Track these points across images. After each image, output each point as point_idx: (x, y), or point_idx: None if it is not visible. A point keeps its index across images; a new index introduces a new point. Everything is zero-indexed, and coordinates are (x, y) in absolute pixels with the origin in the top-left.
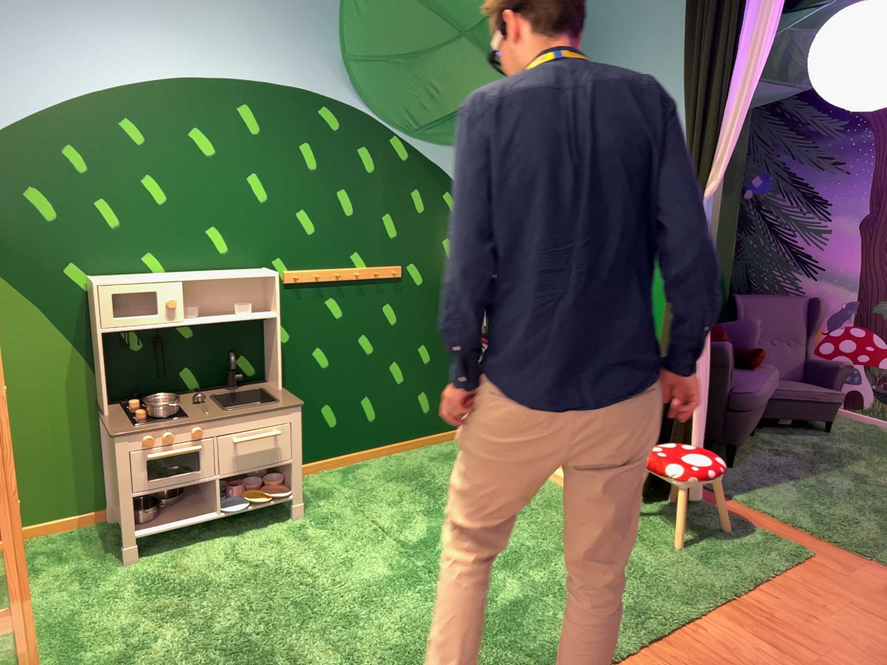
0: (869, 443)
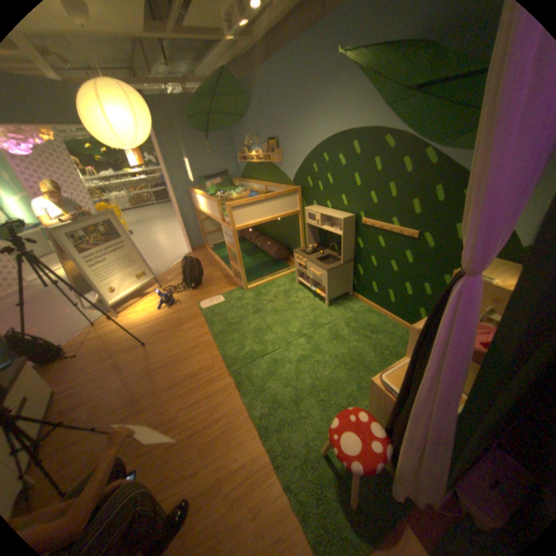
0: None
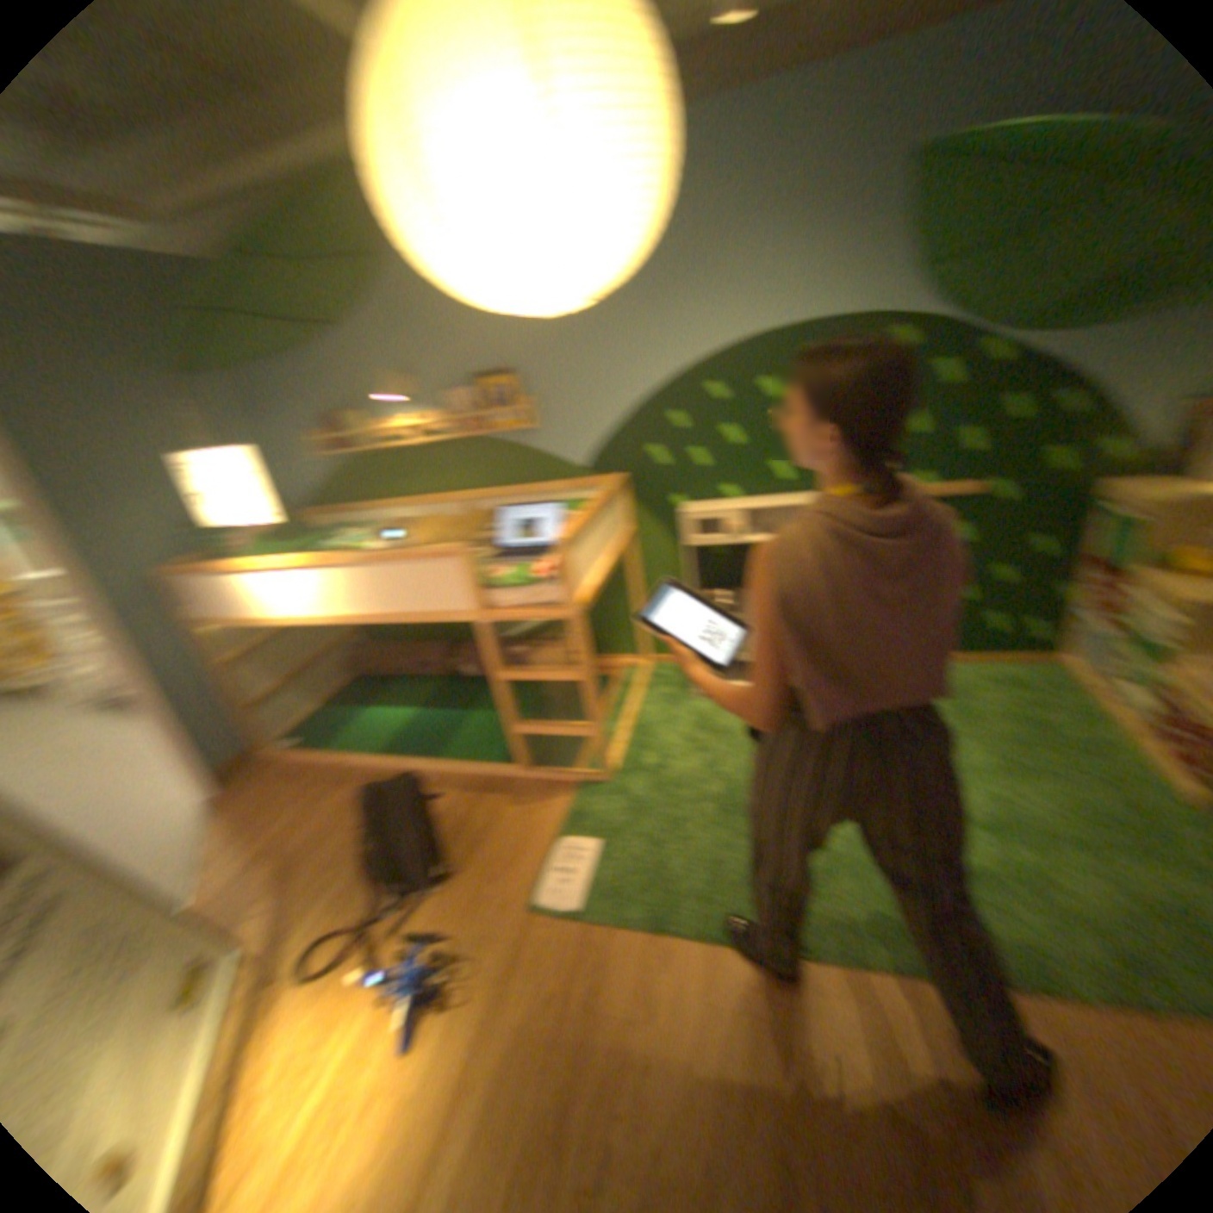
0: None
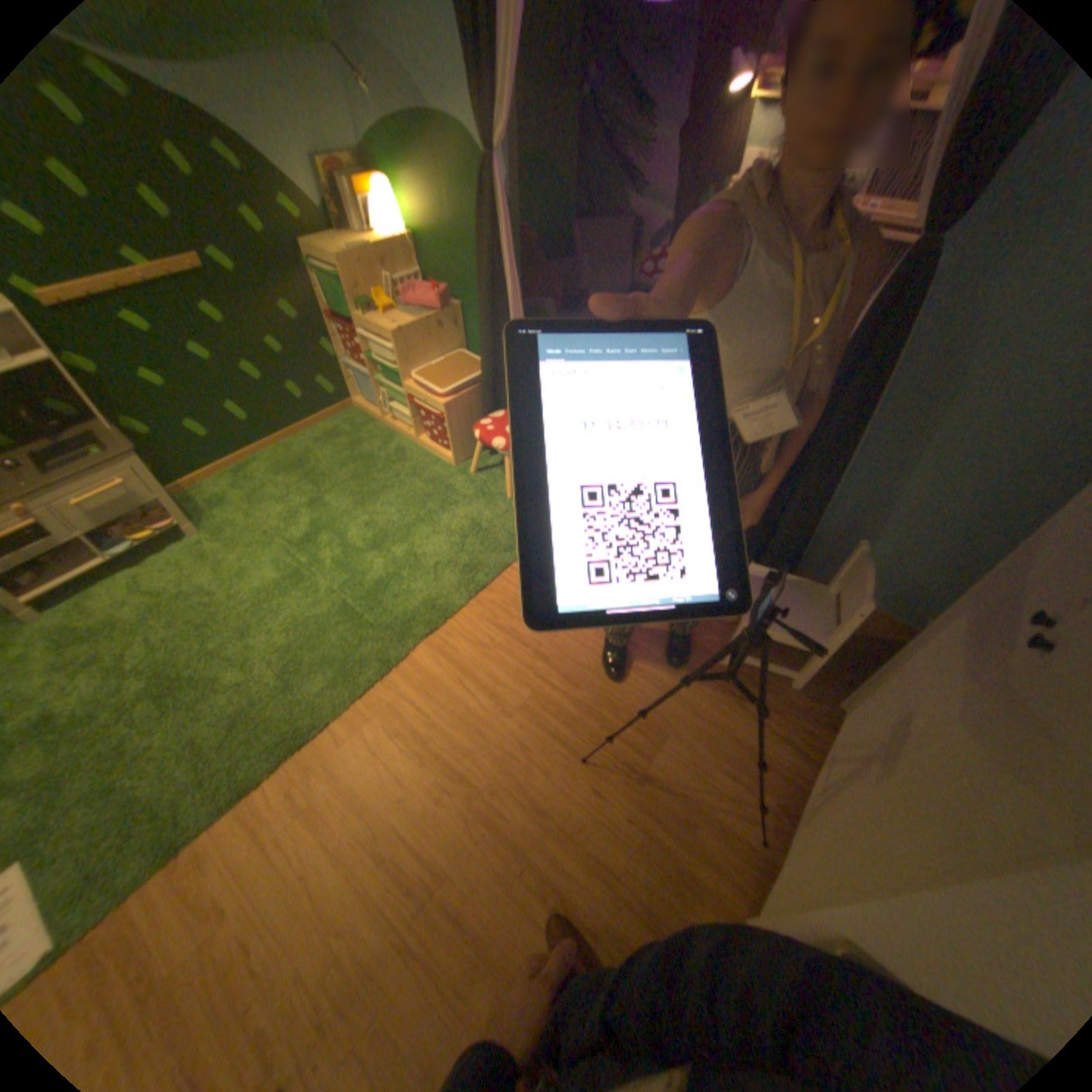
0: None
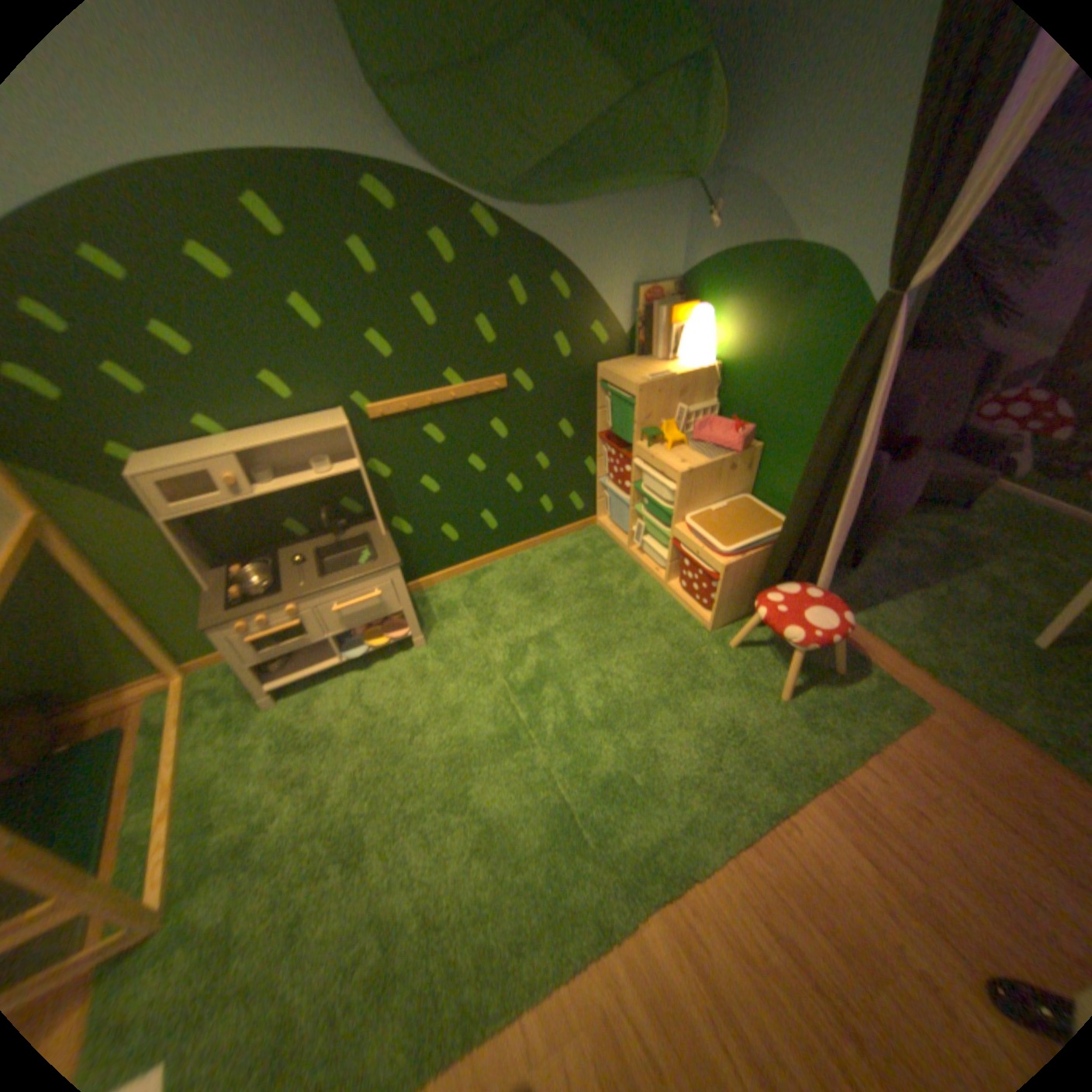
0: (1012, 530)
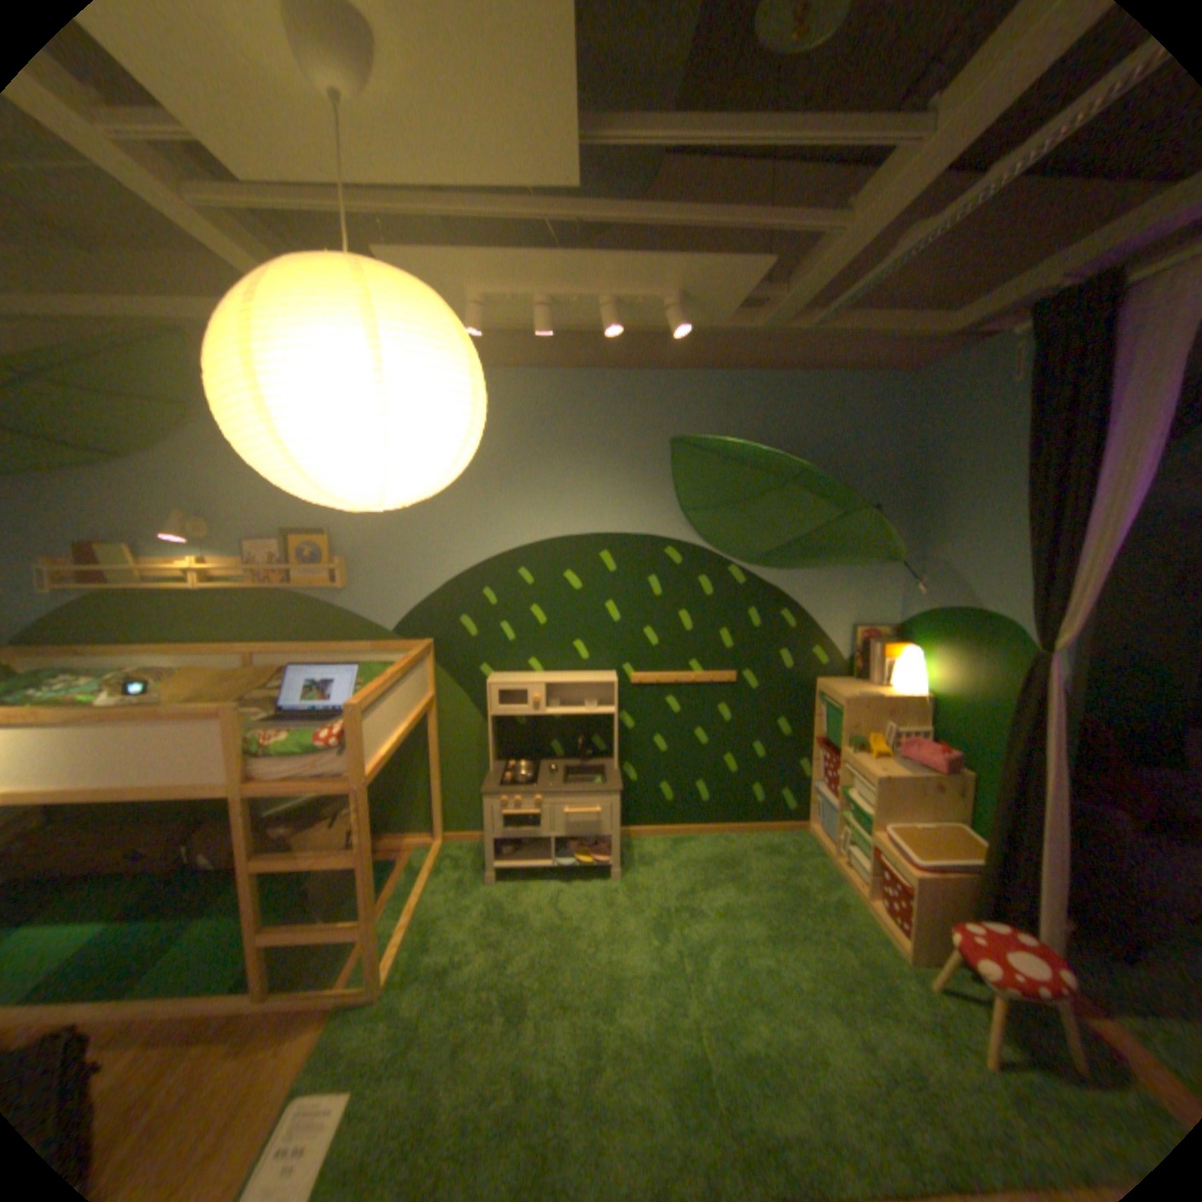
0: None
